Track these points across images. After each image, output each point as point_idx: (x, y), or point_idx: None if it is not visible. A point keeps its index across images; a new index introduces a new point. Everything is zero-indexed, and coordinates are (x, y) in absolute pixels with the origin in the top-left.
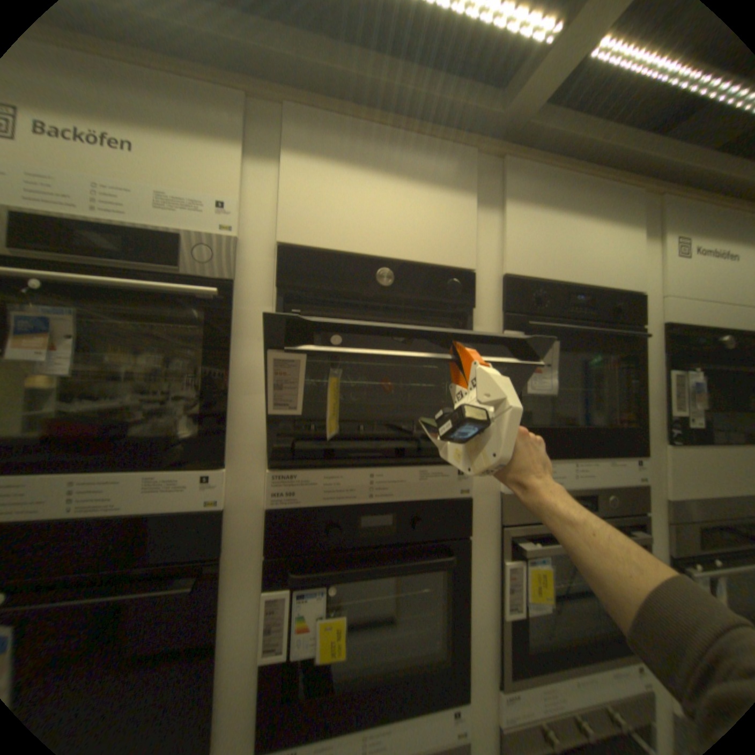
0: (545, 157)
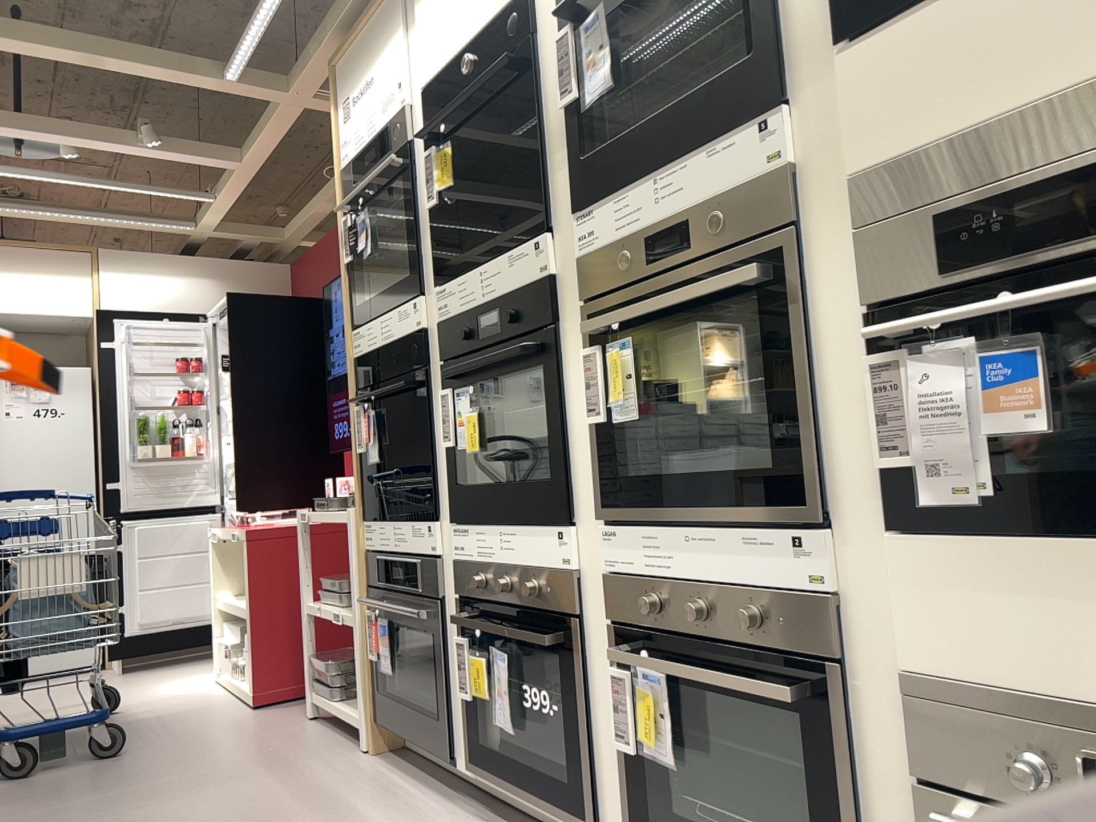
0: None
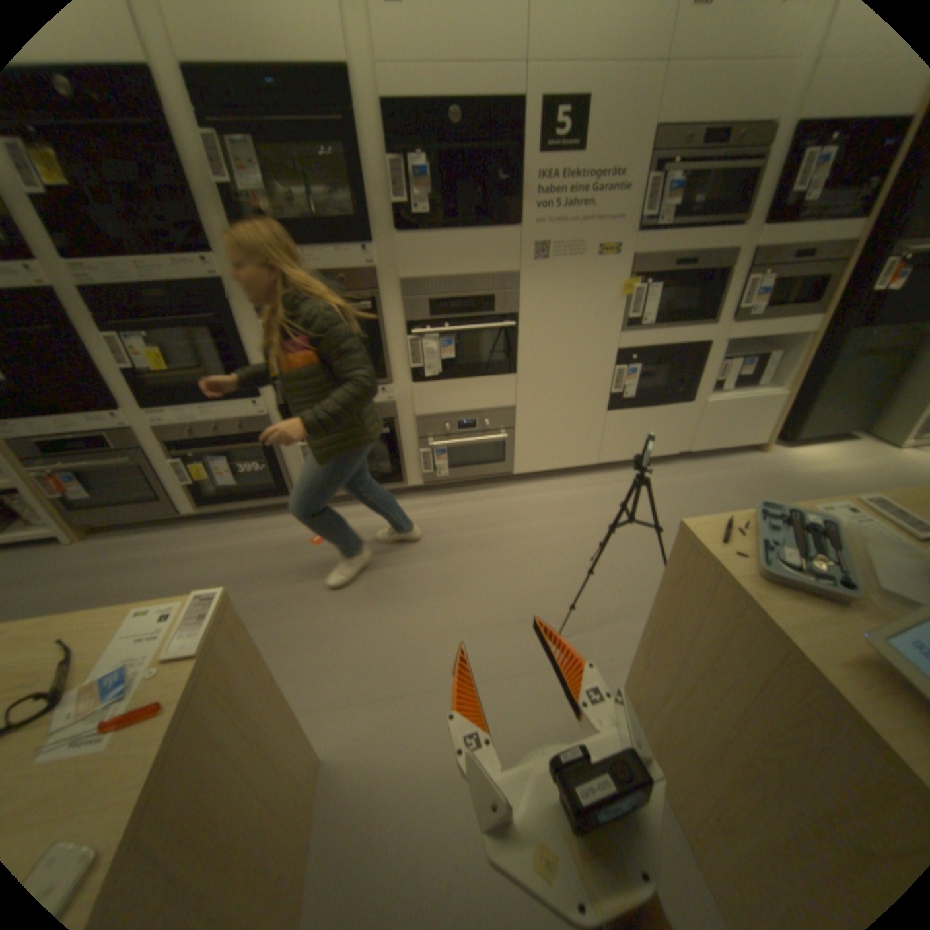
0: None
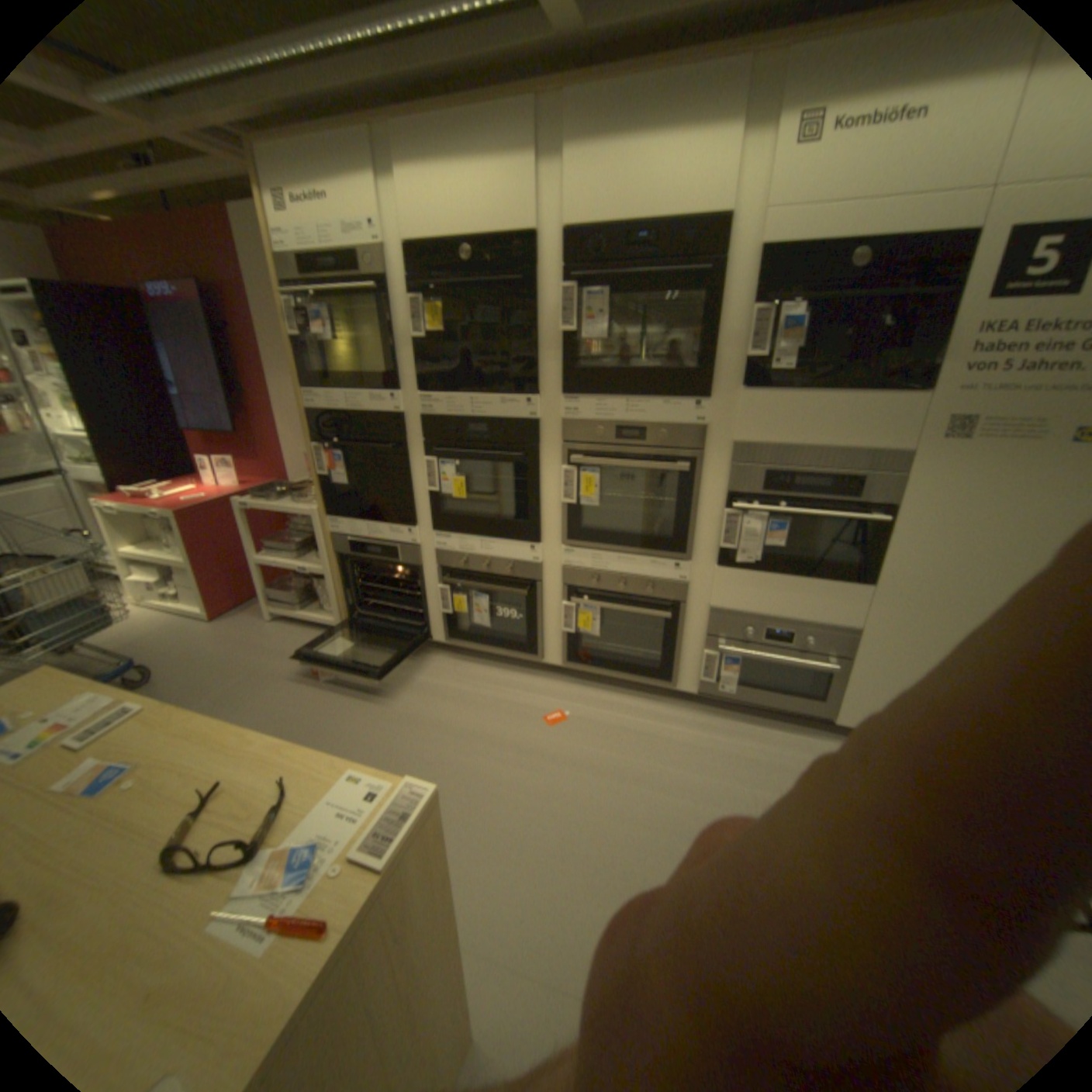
0: (600, 78)
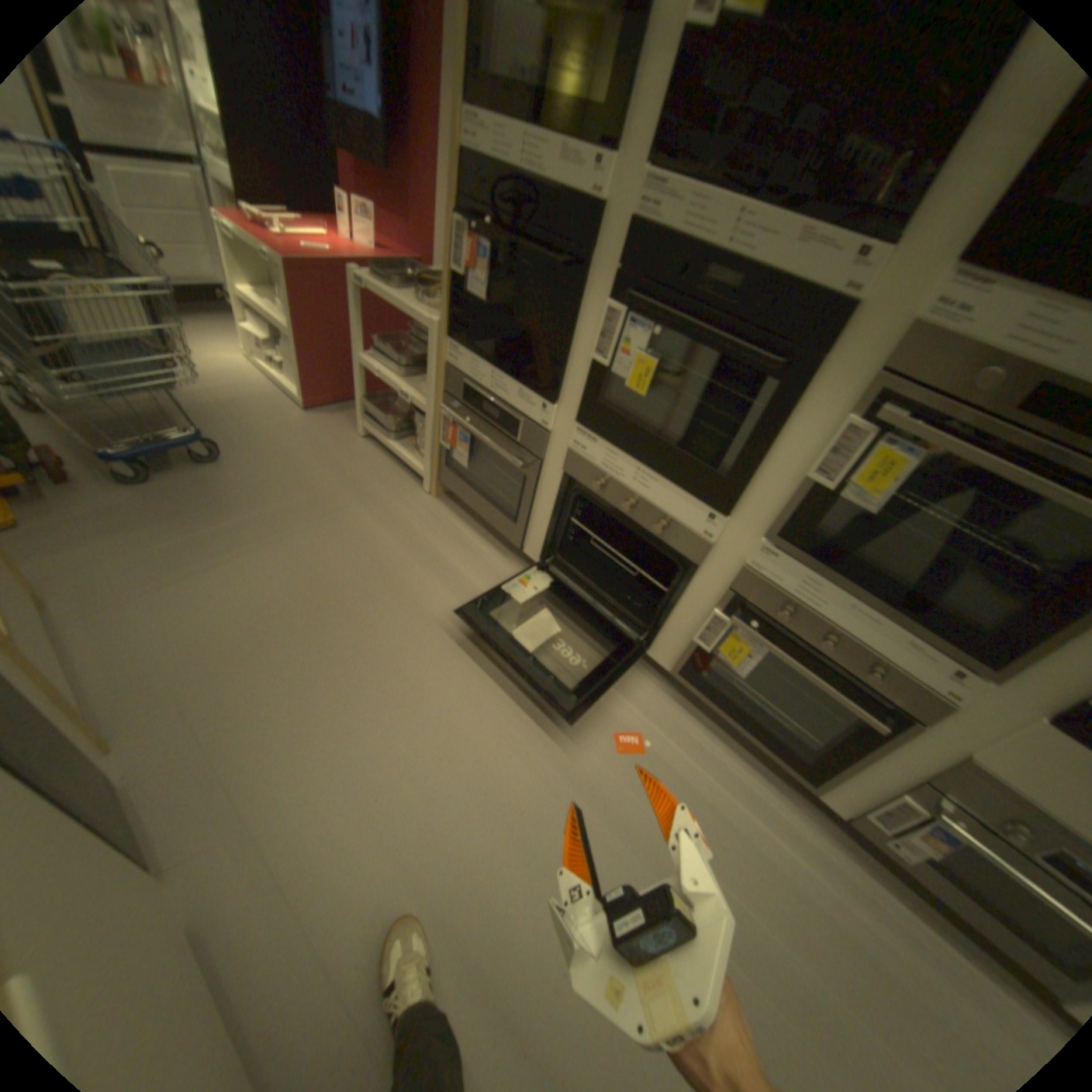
0: None
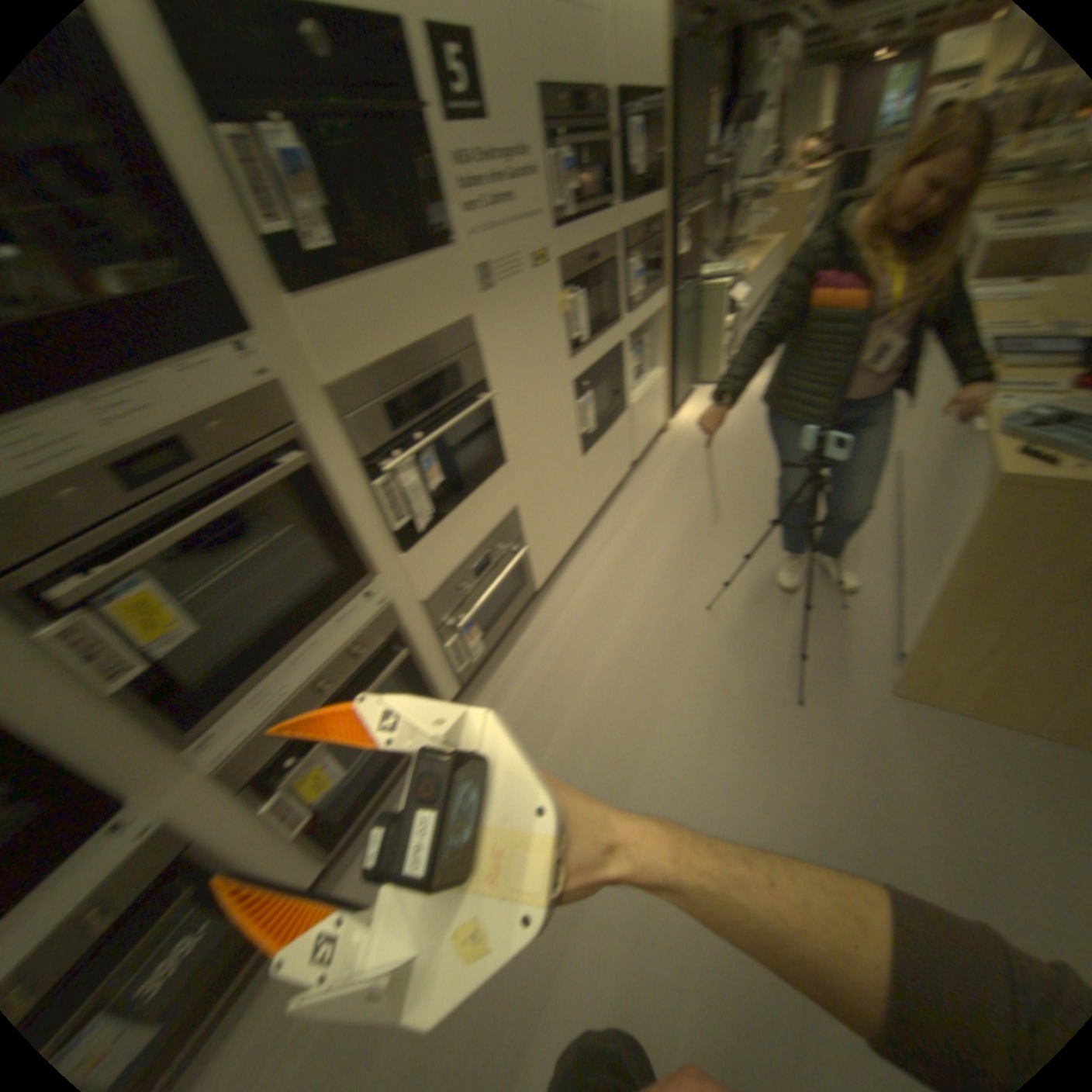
0: None
